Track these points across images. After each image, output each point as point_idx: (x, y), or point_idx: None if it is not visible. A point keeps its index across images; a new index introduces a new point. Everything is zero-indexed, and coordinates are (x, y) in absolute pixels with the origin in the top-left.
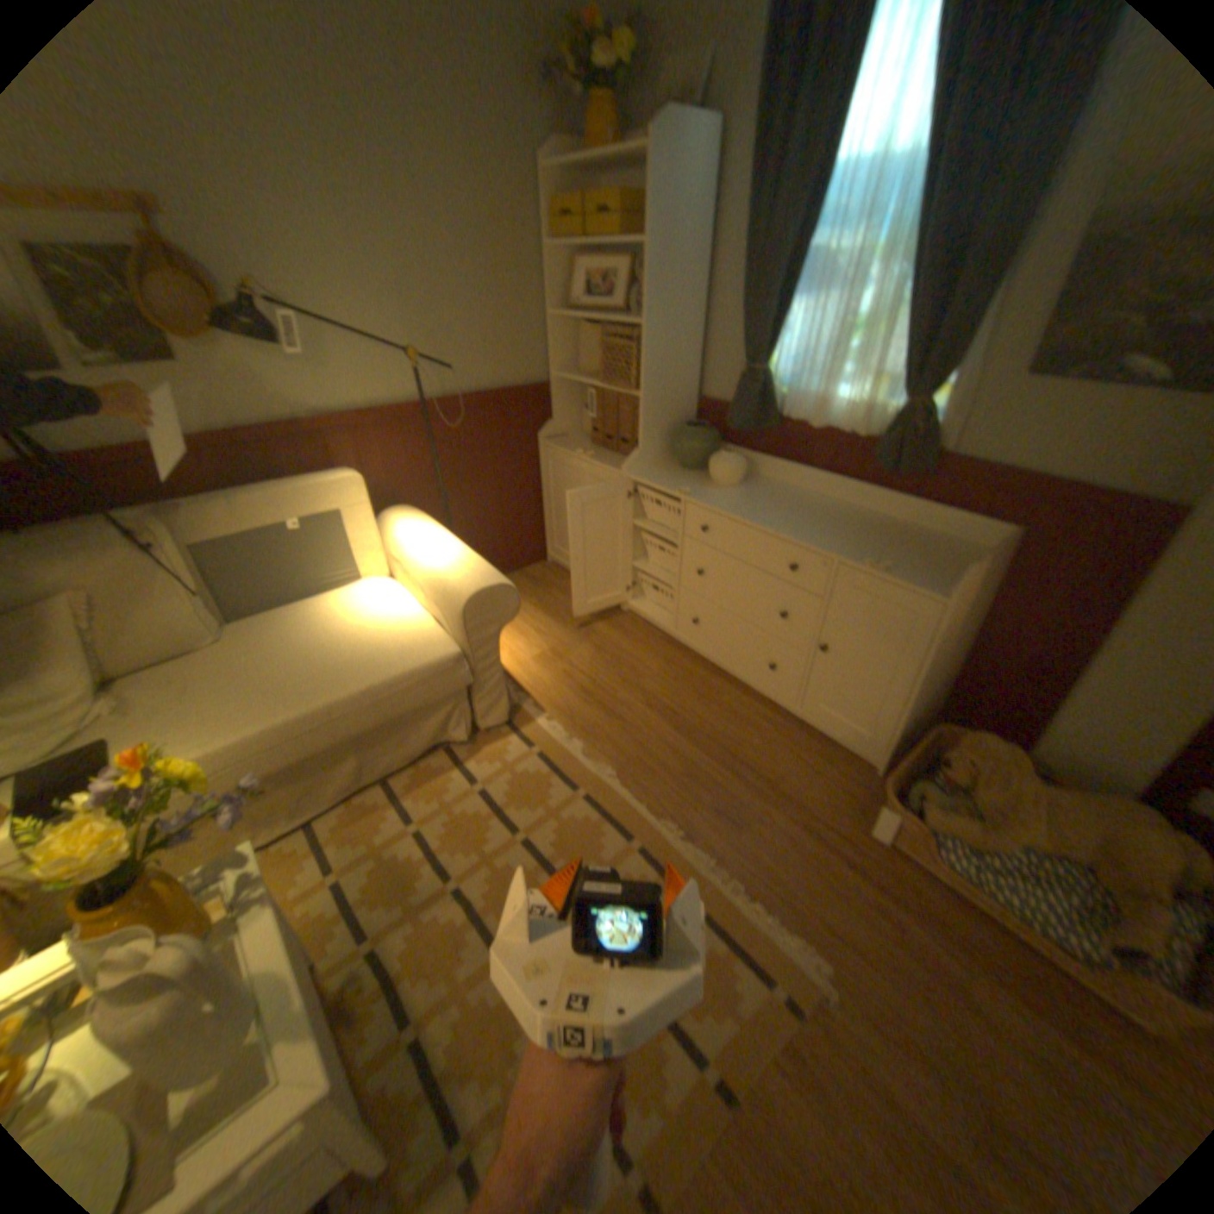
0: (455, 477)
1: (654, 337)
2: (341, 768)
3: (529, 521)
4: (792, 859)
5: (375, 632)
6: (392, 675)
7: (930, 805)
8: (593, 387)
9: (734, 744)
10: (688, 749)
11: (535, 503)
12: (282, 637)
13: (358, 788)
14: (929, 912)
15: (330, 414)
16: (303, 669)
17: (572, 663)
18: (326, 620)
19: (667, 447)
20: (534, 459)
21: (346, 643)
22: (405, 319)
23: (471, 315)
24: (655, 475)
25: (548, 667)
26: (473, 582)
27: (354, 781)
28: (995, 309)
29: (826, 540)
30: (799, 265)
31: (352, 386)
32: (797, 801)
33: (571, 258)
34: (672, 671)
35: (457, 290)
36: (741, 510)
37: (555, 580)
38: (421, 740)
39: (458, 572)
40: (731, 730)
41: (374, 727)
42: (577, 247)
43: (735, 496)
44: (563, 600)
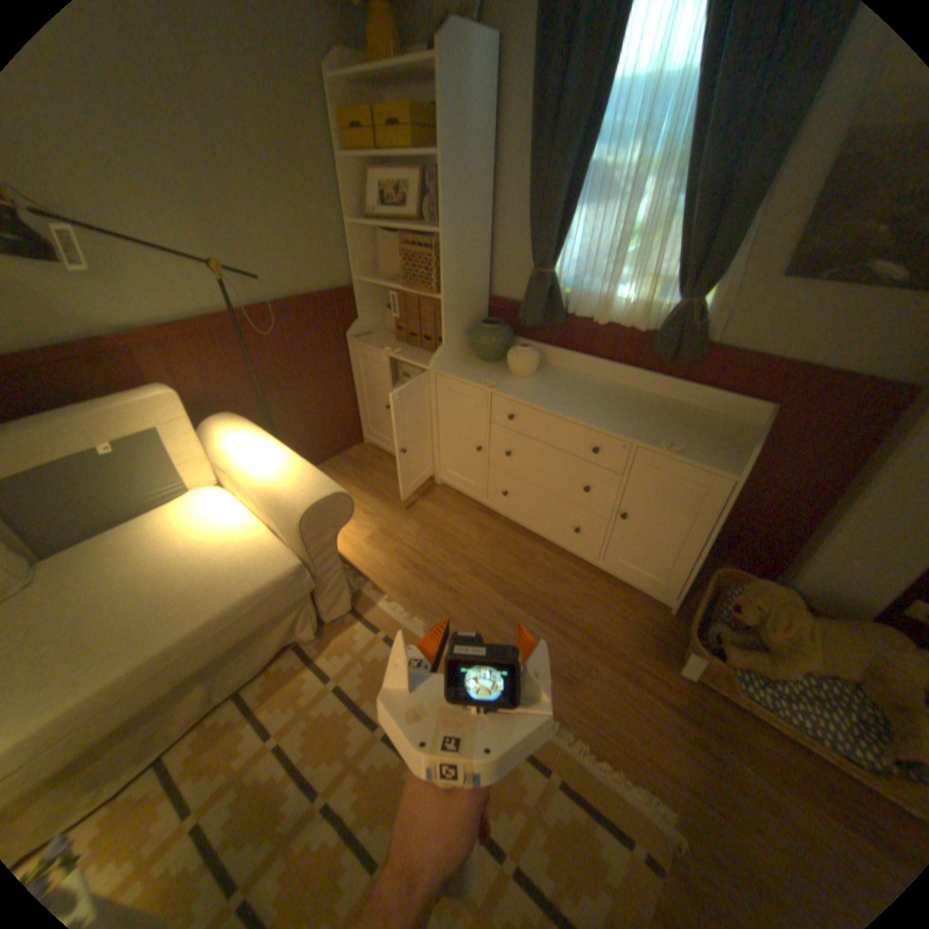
0: (271, 378)
1: (450, 243)
2: (188, 698)
3: (344, 410)
4: (621, 707)
5: (208, 552)
6: (231, 601)
7: (728, 646)
8: (394, 288)
9: (553, 600)
10: (516, 612)
11: (348, 393)
12: (103, 570)
13: (208, 710)
14: (738, 737)
15: (131, 328)
16: (131, 609)
17: (401, 539)
18: (153, 544)
19: (466, 341)
20: (344, 354)
21: (177, 570)
22: (202, 228)
23: (270, 223)
24: (459, 367)
25: (380, 546)
26: (305, 494)
27: (204, 705)
28: (758, 218)
29: (622, 423)
30: (579, 177)
31: (152, 299)
32: (614, 648)
33: (362, 168)
34: (489, 536)
35: (253, 198)
36: (543, 399)
37: (373, 459)
38: (269, 647)
39: (288, 483)
40: (548, 587)
41: (219, 655)
42: (367, 157)
43: (534, 385)
44: (383, 478)
